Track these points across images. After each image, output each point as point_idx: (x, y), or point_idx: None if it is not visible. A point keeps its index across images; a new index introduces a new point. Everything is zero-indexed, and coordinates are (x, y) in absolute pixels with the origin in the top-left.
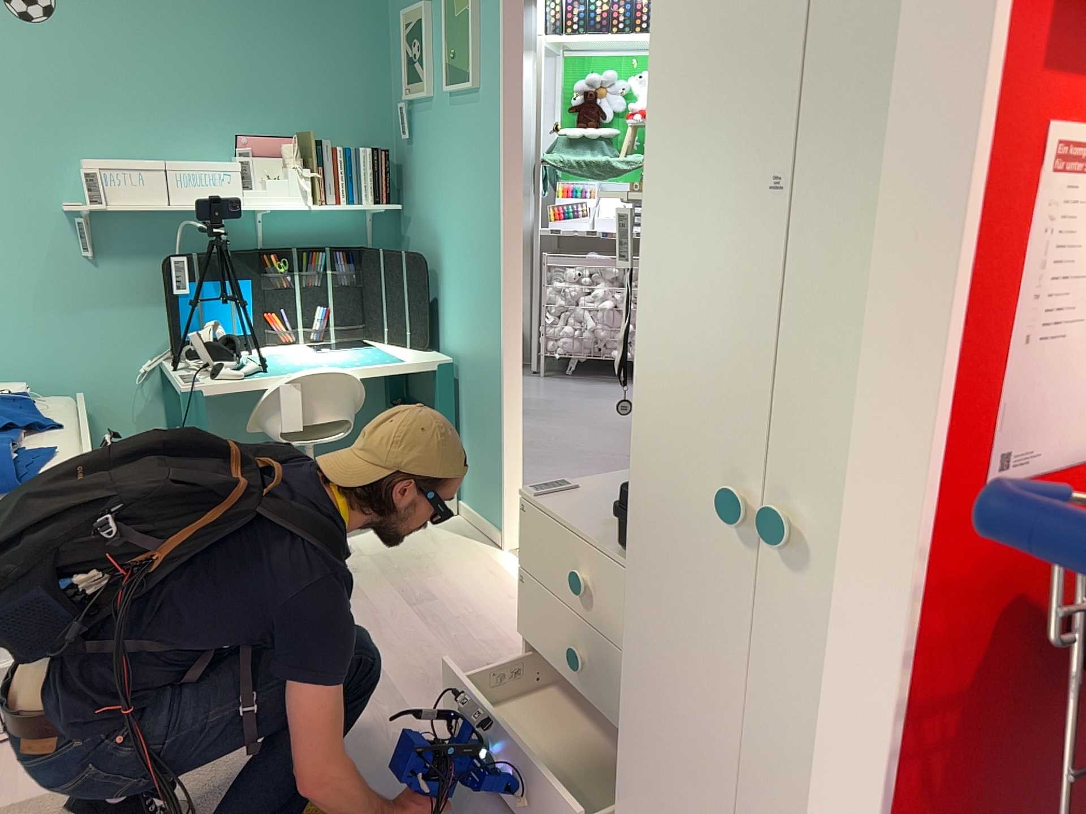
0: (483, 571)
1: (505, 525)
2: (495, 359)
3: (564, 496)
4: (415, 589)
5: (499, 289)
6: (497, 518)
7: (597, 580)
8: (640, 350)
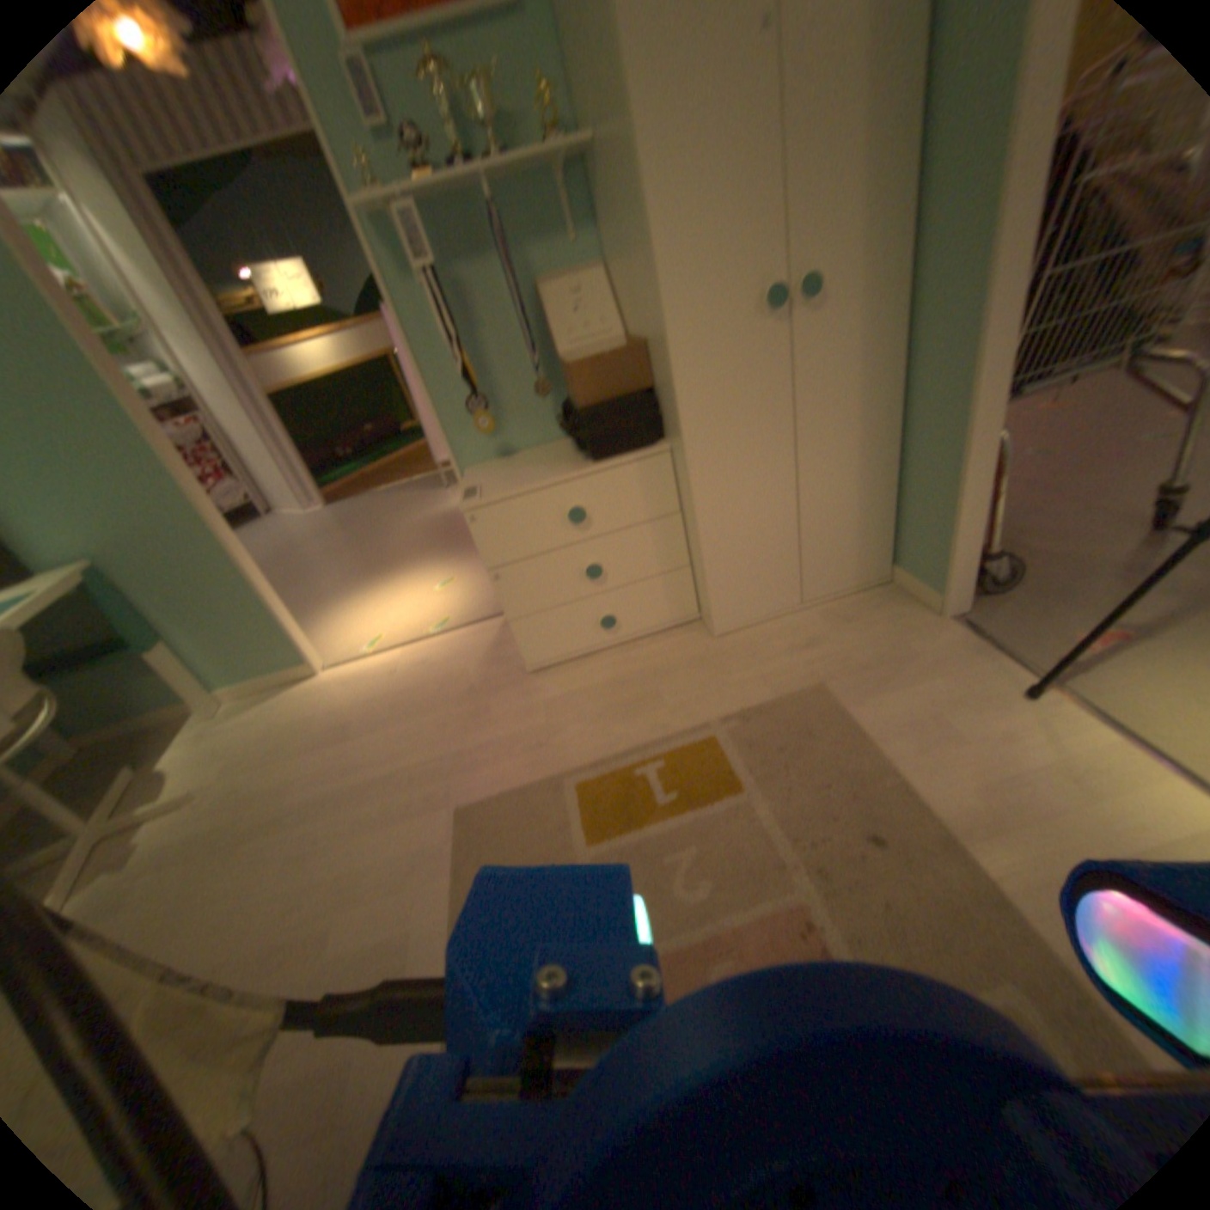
0: (335, 684)
1: (305, 648)
2: (179, 509)
3: (492, 486)
4: (317, 734)
5: (135, 426)
6: (287, 653)
7: (588, 497)
8: (656, 233)
